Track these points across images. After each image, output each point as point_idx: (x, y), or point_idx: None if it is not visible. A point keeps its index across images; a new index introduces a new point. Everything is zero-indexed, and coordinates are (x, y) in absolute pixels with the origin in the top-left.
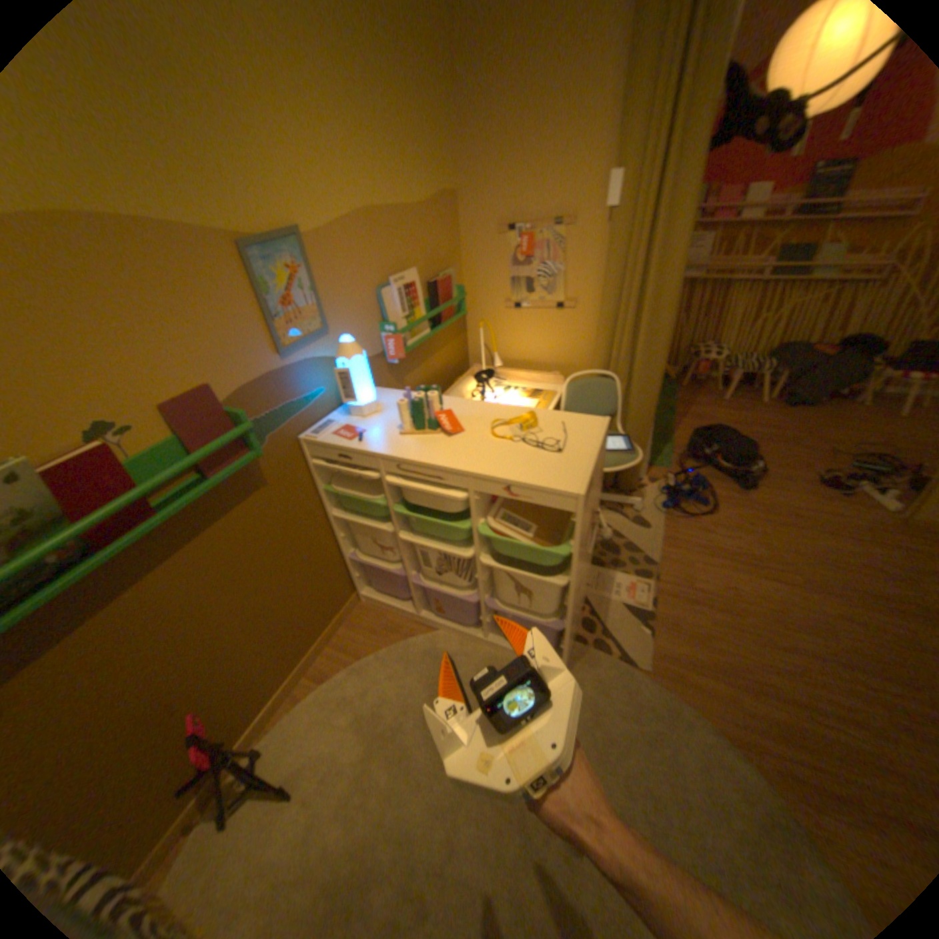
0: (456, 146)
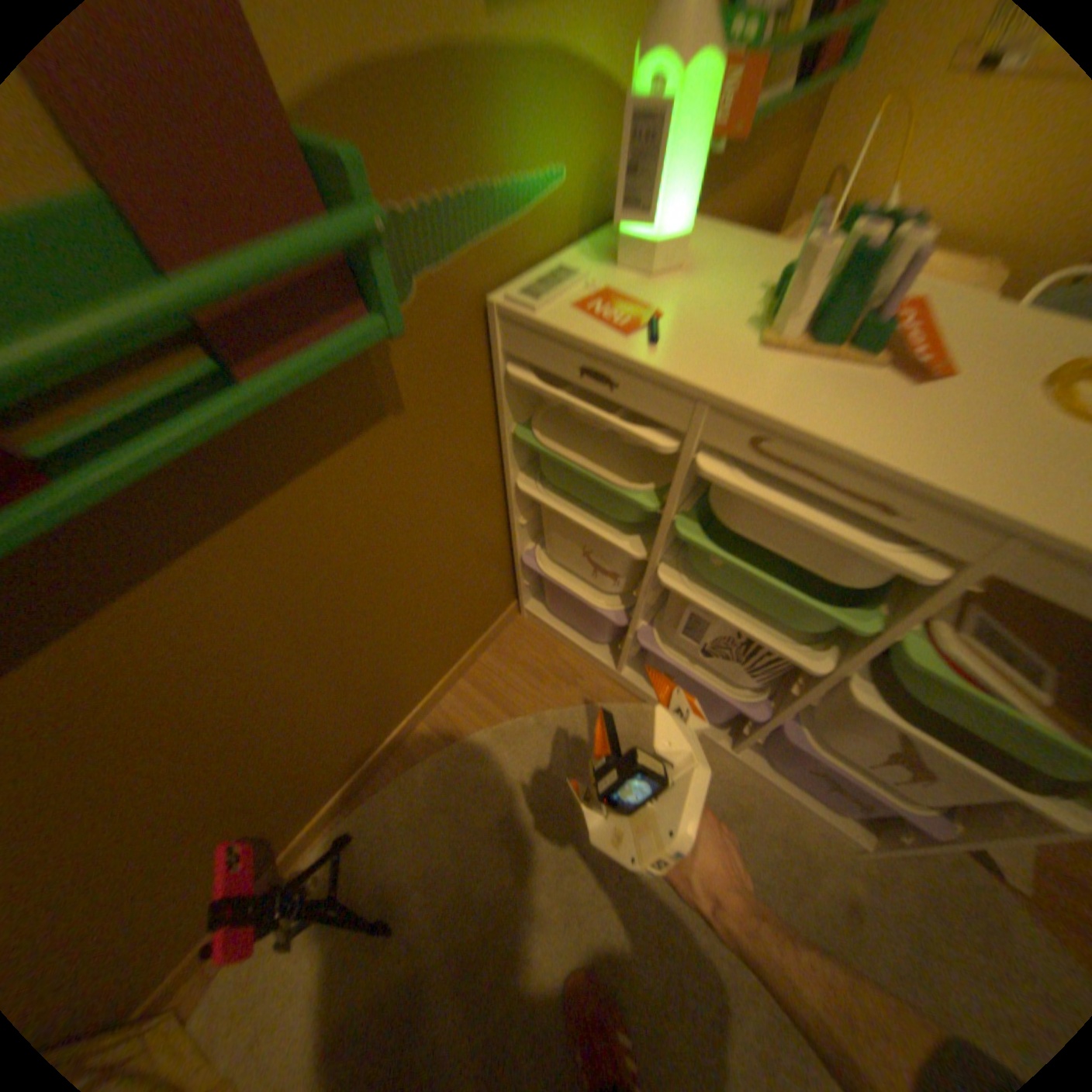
0: None
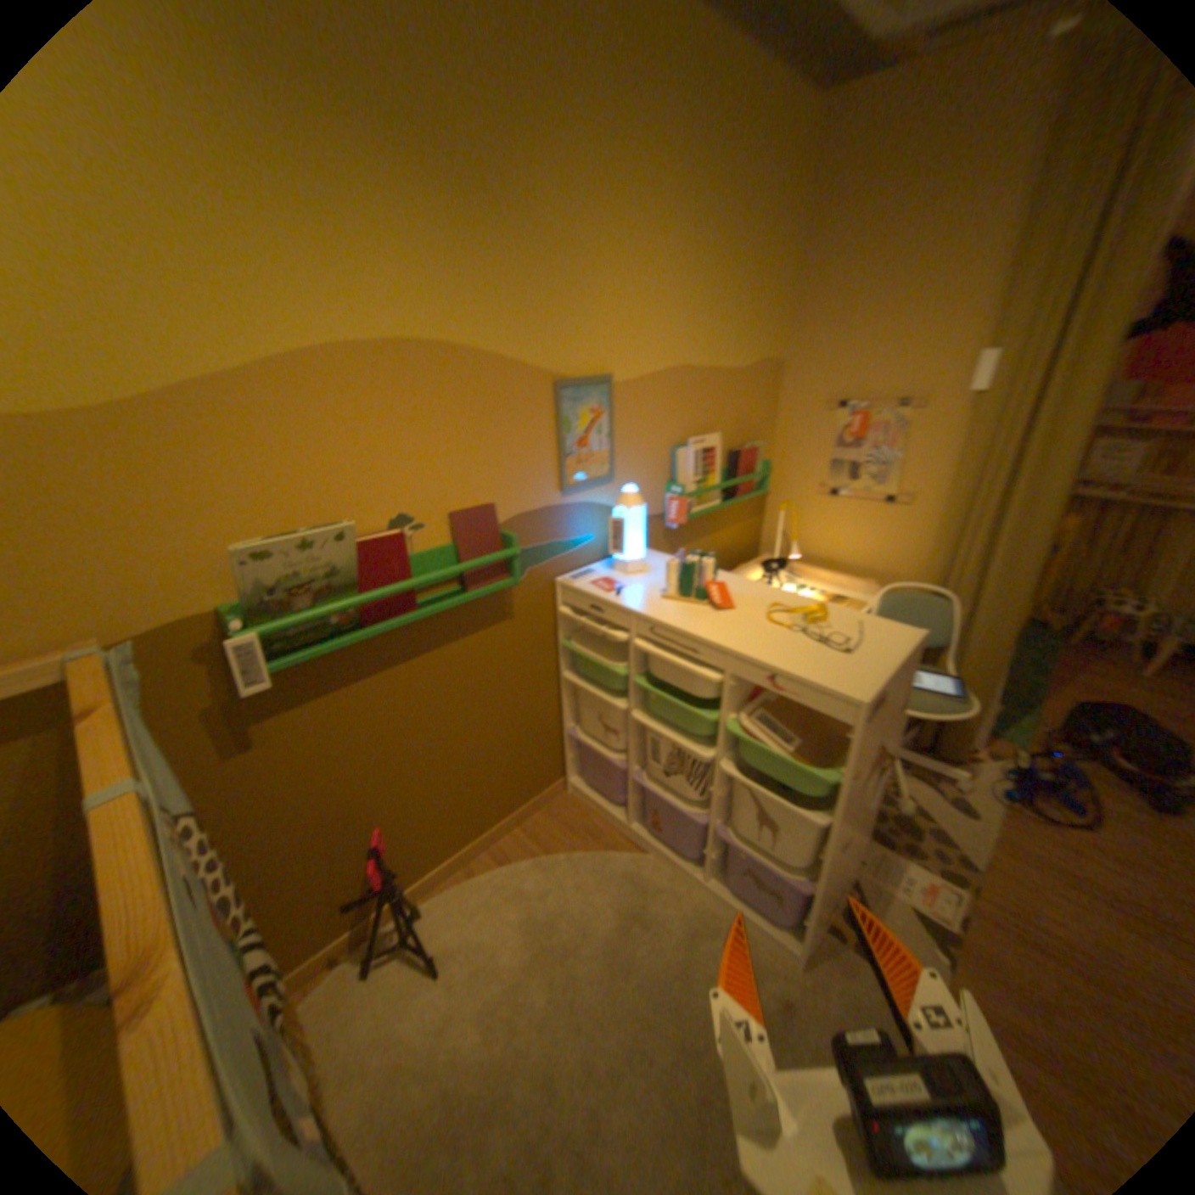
0: (791, 317)
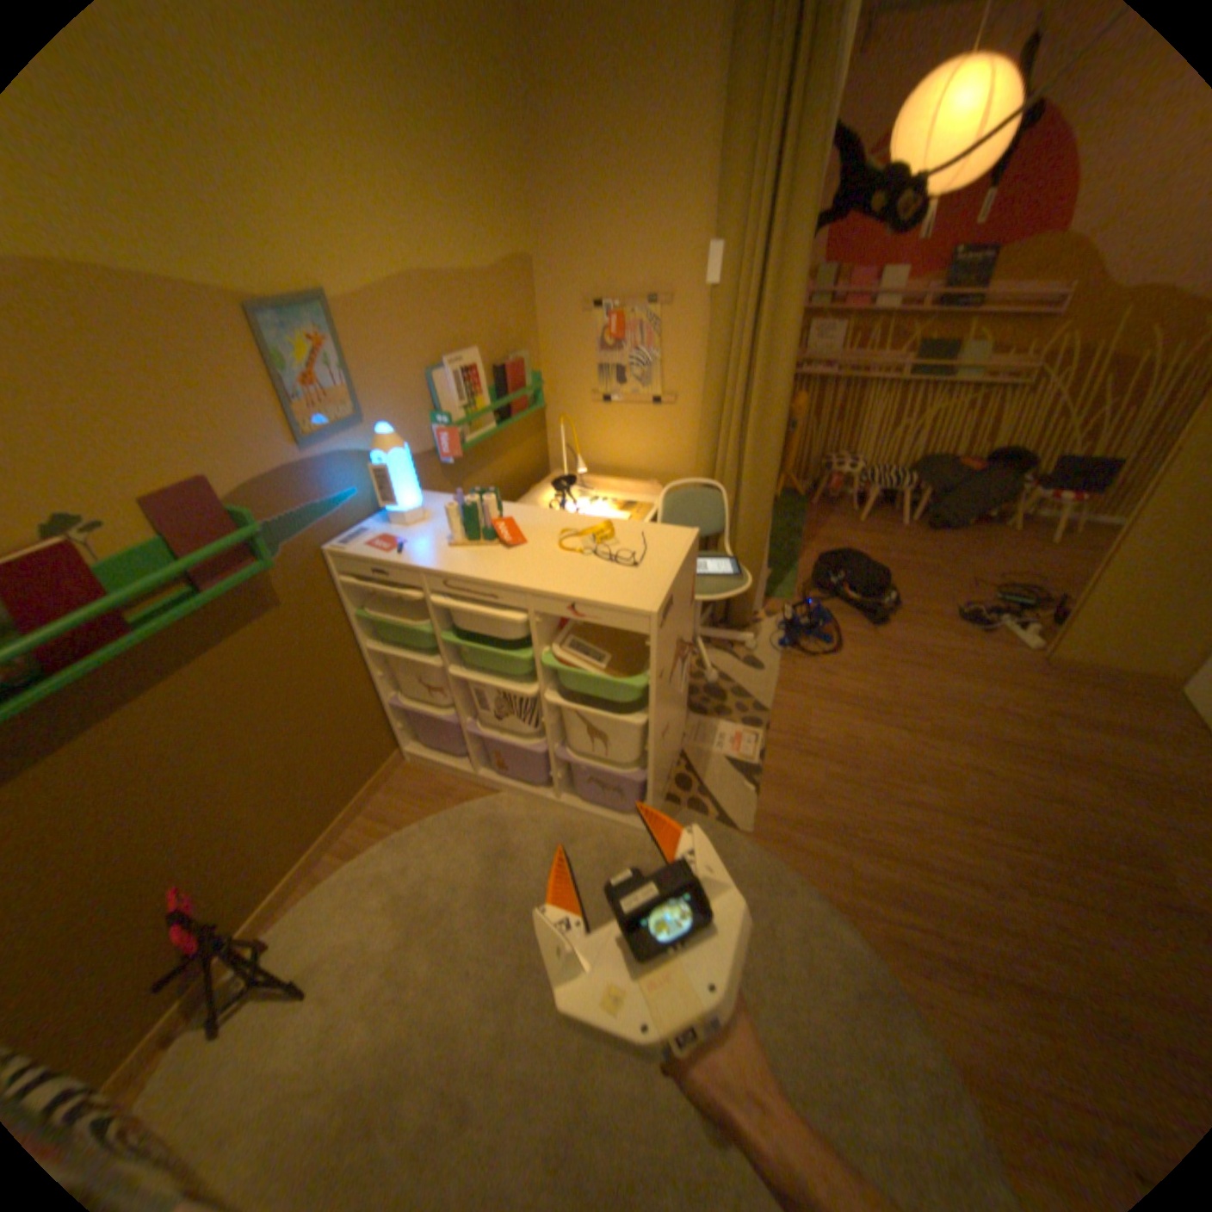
0: (528, 202)
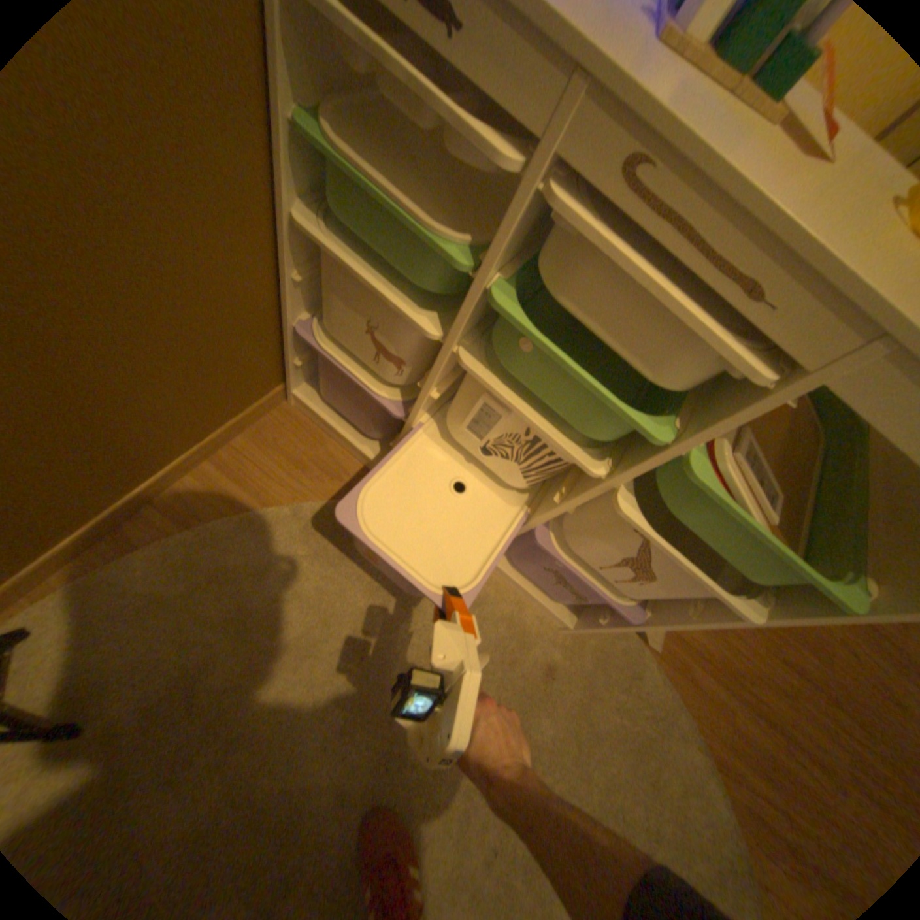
0: None
